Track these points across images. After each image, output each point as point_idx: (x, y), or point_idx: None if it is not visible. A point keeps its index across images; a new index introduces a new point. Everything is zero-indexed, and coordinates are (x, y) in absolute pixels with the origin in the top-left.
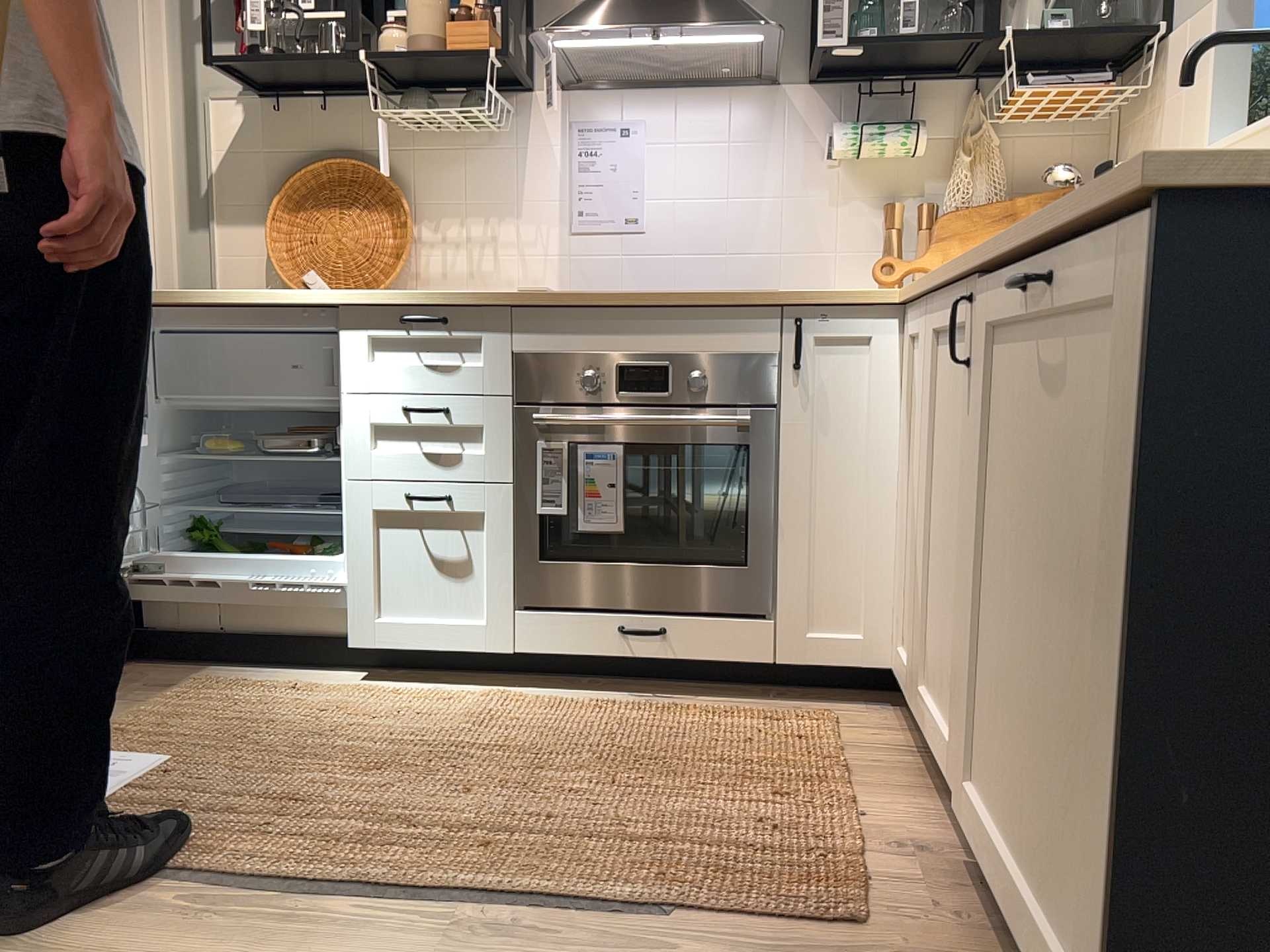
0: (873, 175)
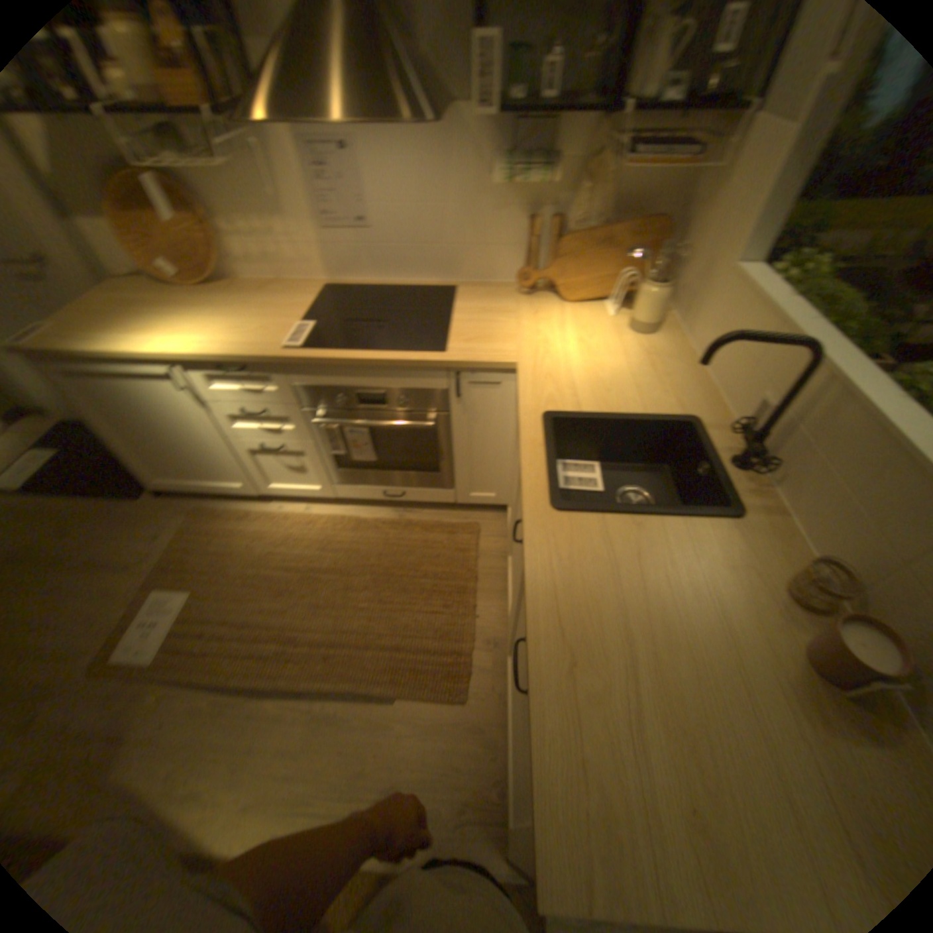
0: (523, 186)
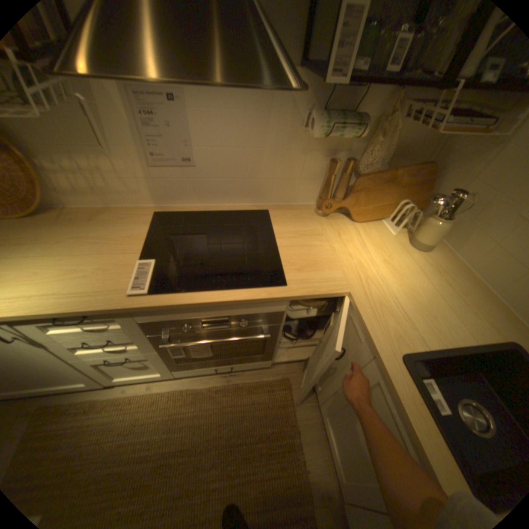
0: (329, 136)
